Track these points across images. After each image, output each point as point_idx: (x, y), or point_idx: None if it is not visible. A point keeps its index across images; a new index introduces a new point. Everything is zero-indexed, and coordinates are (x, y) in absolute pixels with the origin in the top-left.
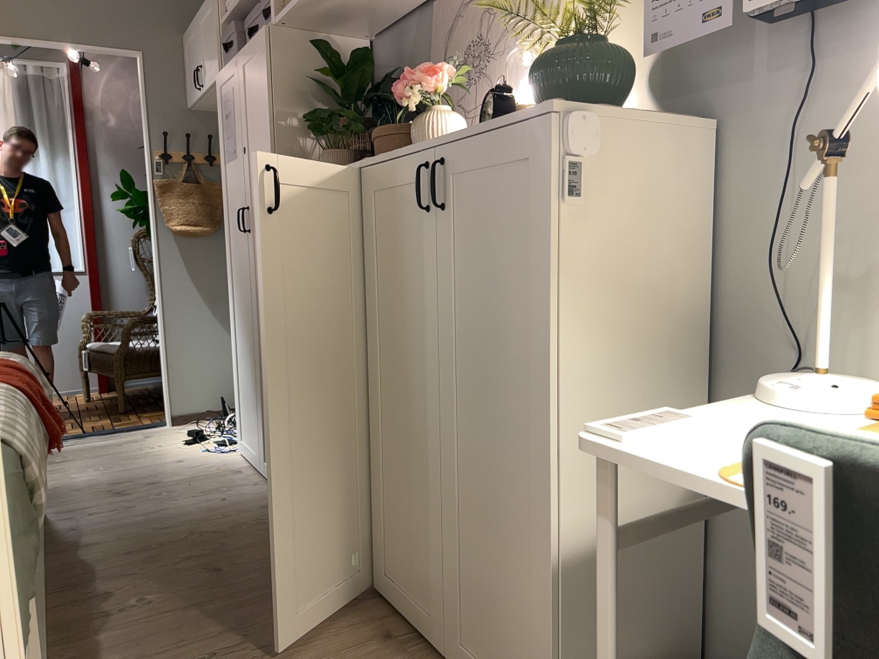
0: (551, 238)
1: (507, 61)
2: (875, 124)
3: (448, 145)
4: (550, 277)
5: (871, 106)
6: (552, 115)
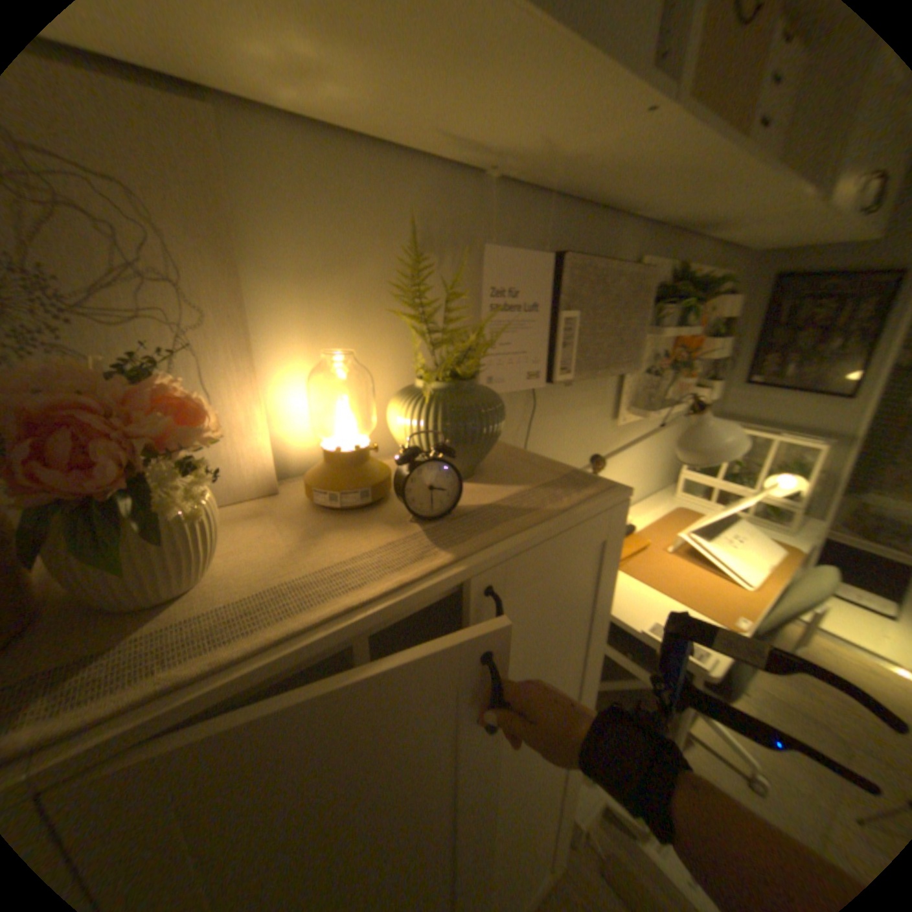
0: (612, 590)
1: (186, 340)
2: (546, 434)
3: (499, 564)
4: (607, 616)
5: (545, 424)
6: (627, 499)
